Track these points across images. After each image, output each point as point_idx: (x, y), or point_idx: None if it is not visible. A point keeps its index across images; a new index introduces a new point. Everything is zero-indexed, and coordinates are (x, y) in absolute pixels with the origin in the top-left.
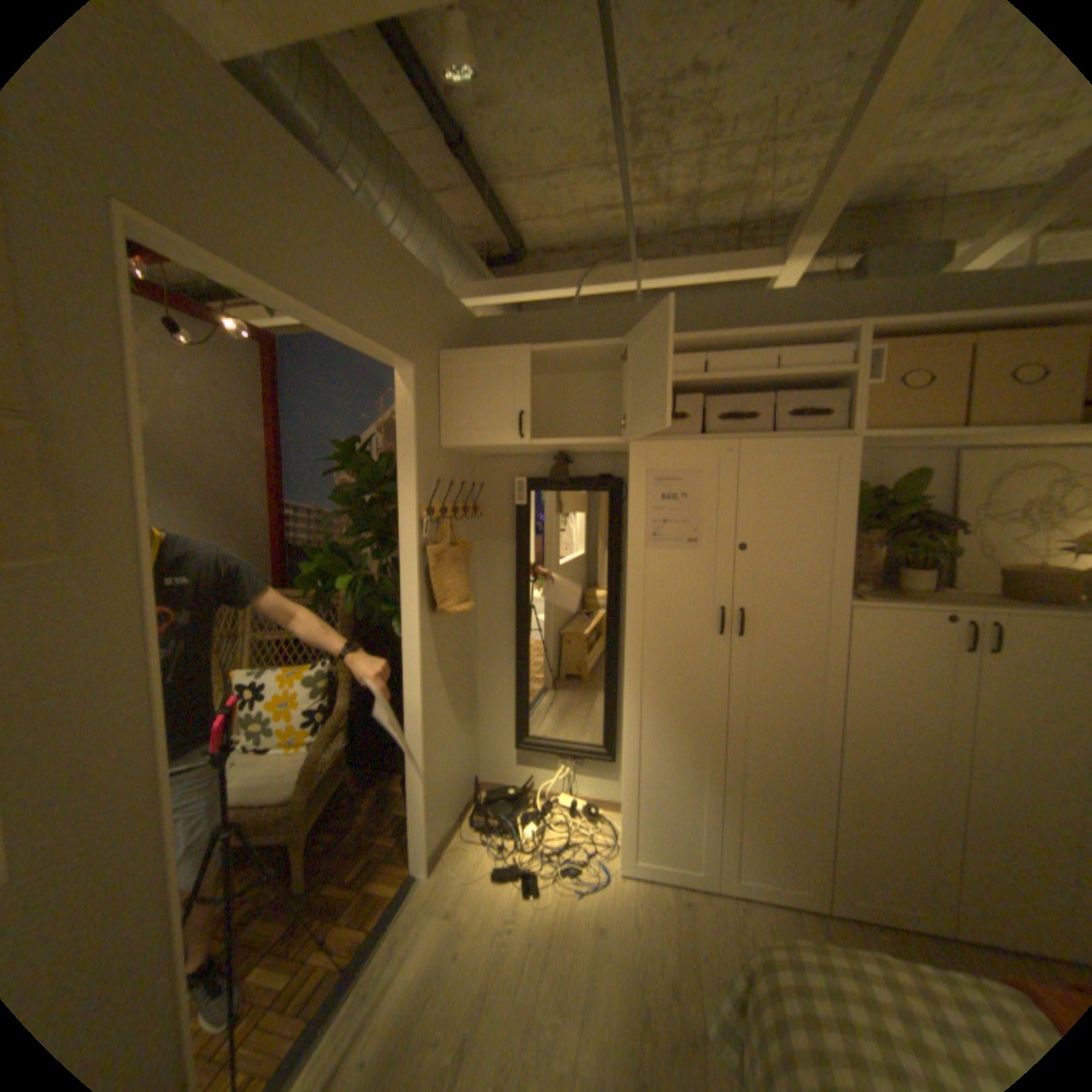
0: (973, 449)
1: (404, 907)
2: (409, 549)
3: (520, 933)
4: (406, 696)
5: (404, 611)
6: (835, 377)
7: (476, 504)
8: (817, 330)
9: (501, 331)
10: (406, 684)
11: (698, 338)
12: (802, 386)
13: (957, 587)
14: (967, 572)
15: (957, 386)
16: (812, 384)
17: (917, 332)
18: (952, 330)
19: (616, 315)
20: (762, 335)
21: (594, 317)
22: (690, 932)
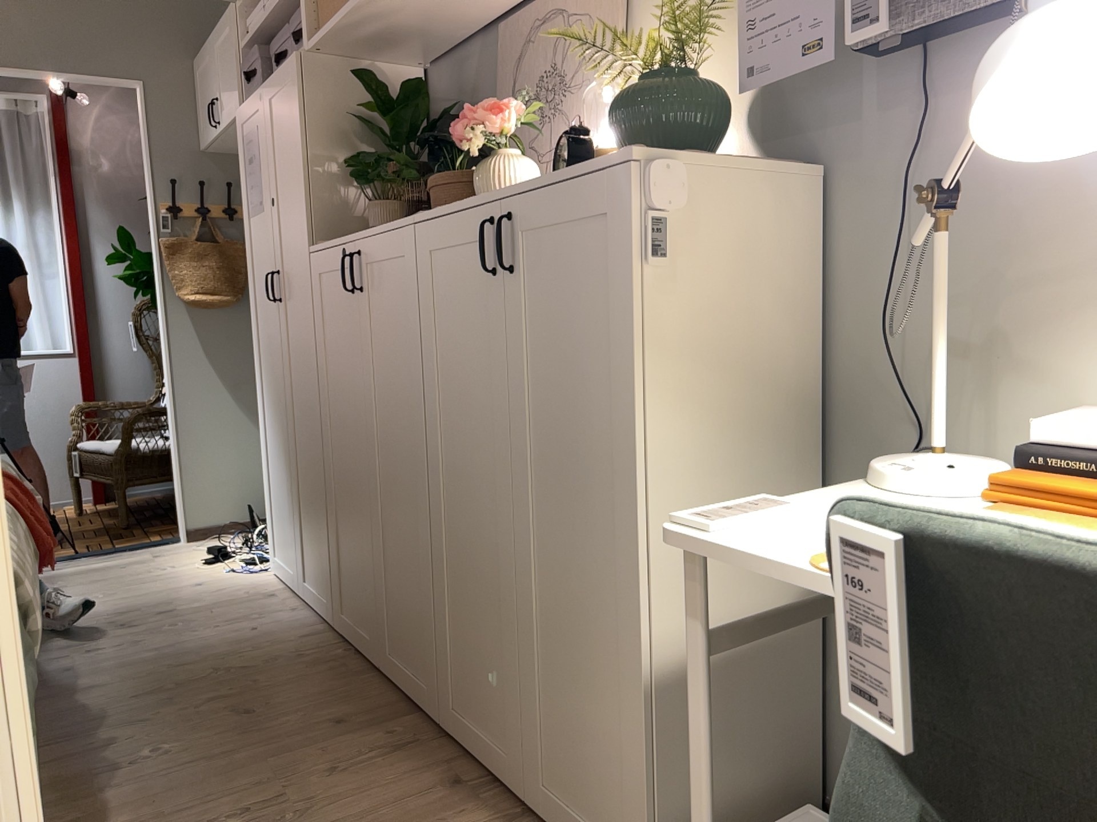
0: (511, 15)
1: (151, 546)
2: (151, 241)
3: (168, 570)
4: (163, 372)
5: (156, 297)
6: None
7: None
8: None
9: None
10: (162, 361)
11: None
12: None
13: None
14: None
15: None
16: None
17: None
18: None
19: None
20: None
21: None
22: (239, 602)
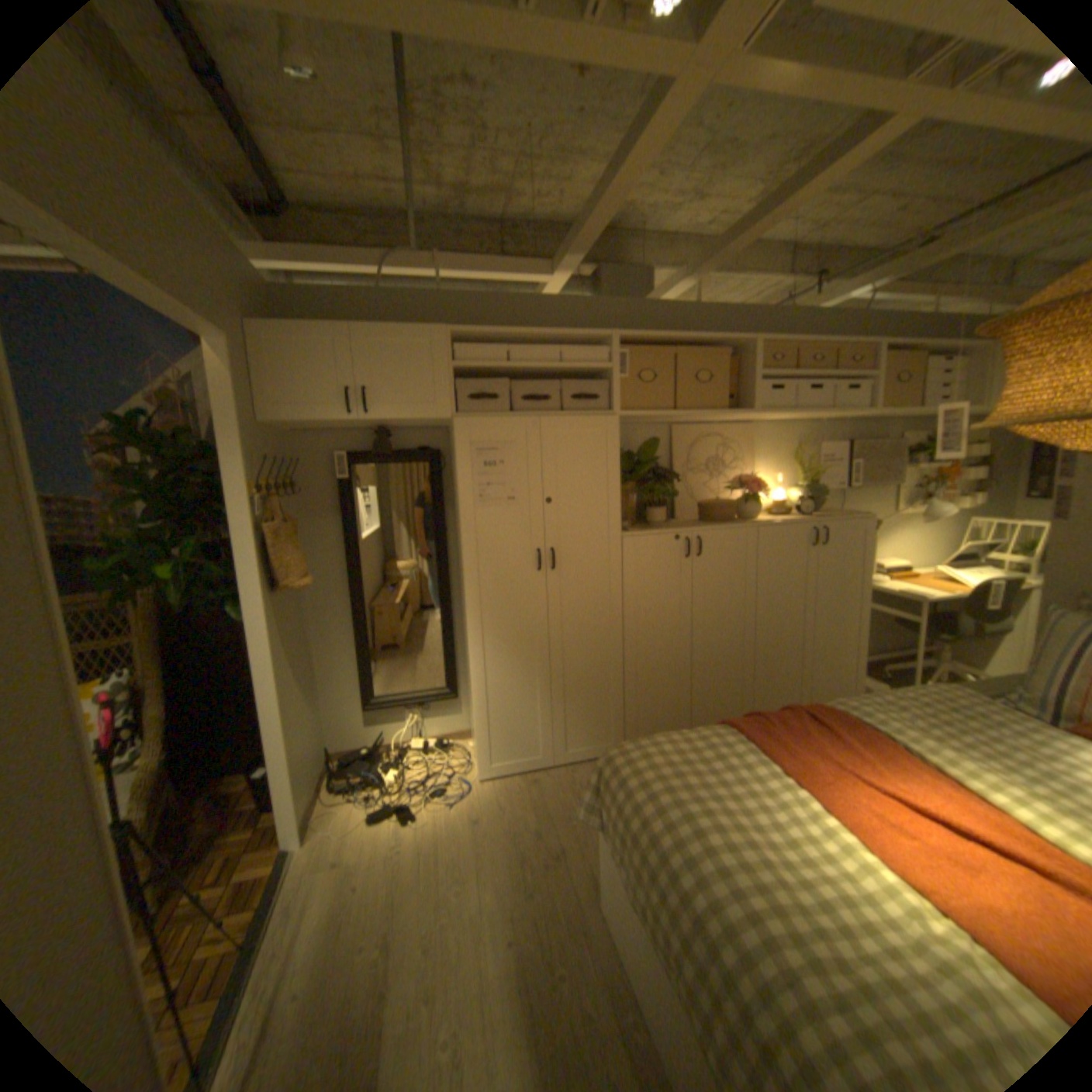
0: (678, 424)
1: (284, 876)
2: (242, 528)
3: (406, 849)
4: (256, 677)
5: (243, 592)
6: (598, 371)
7: (290, 479)
8: (585, 334)
9: (300, 300)
10: (254, 665)
11: (501, 331)
12: (576, 375)
13: (675, 518)
14: (680, 508)
15: (668, 382)
16: (583, 374)
17: (644, 342)
18: (663, 343)
19: (420, 299)
20: (548, 334)
21: (398, 298)
22: (538, 797)
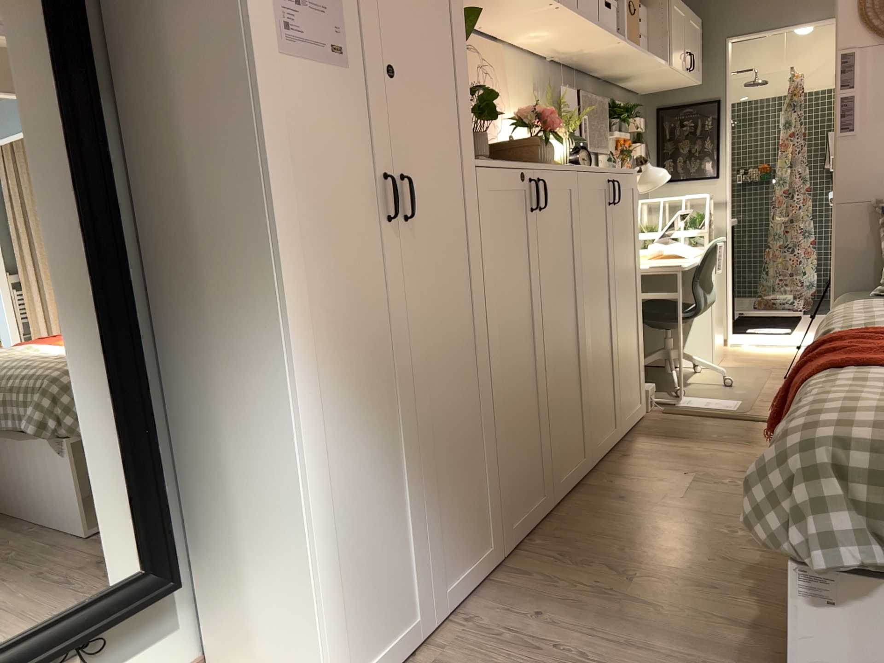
0: None
1: None
2: None
3: None
4: None
5: None
6: None
7: None
8: None
9: None
10: None
11: None
12: None
13: None
14: None
15: None
16: None
17: None
18: None
19: None
20: None
21: None
22: None
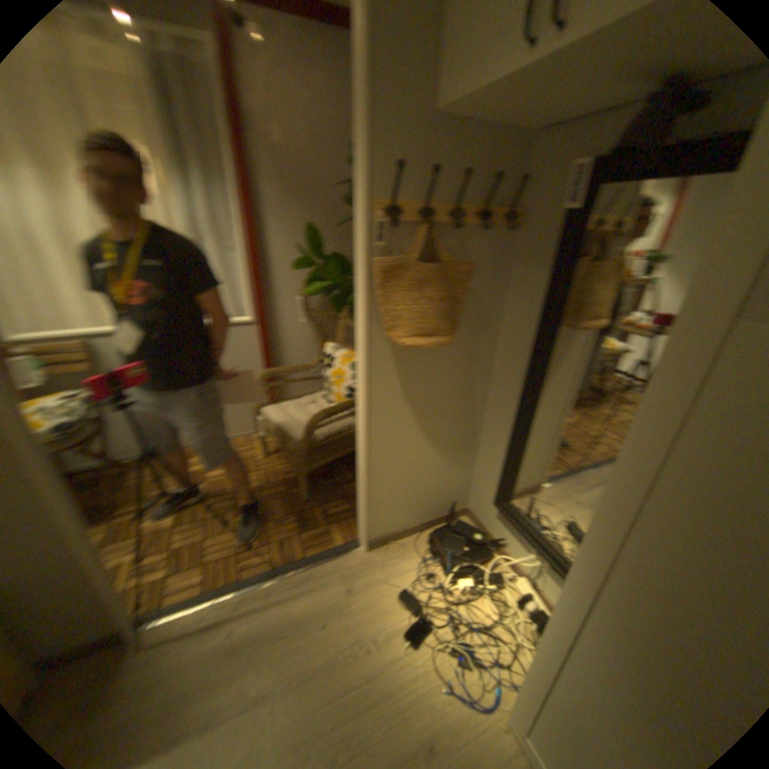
0: None
1: (340, 559)
2: (363, 259)
3: (376, 663)
4: (360, 411)
5: (360, 329)
6: None
7: (523, 209)
8: None
9: None
10: (360, 400)
11: None
12: None
13: None
14: None
15: None
16: None
17: None
18: None
19: None
20: None
21: None
22: None
